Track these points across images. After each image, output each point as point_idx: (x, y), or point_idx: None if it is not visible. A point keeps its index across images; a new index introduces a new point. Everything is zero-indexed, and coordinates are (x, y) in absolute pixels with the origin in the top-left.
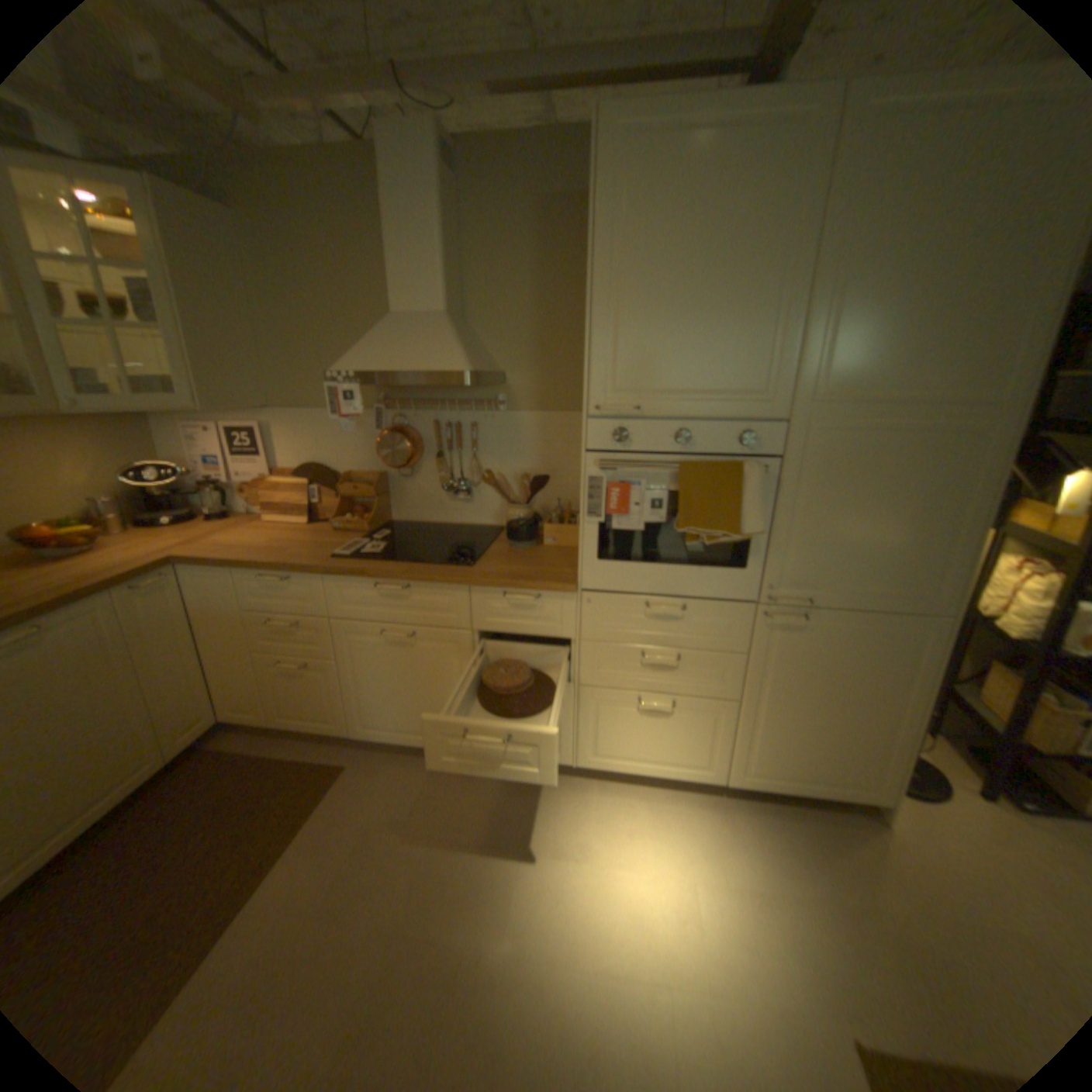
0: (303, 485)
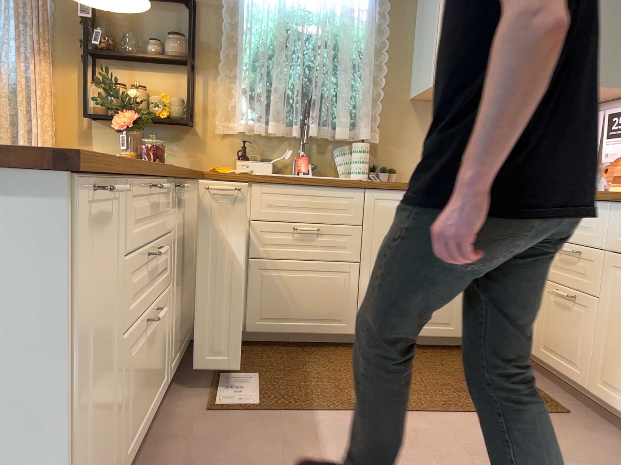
0: None
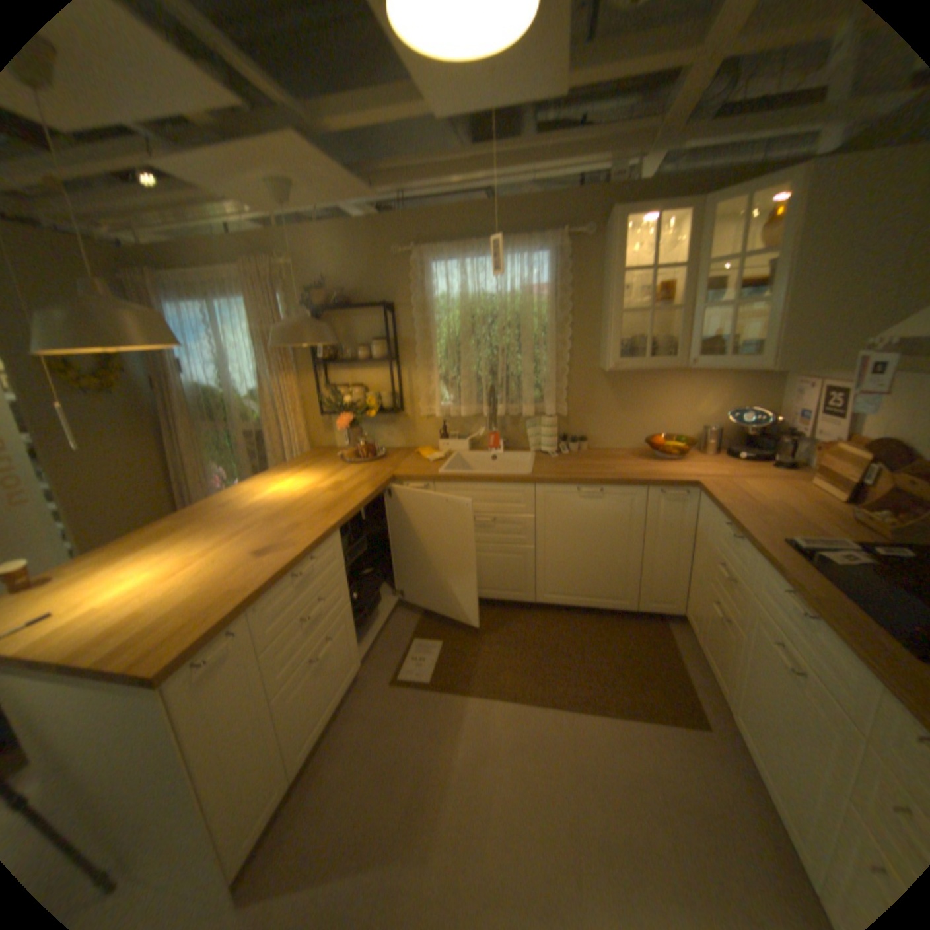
0: (865, 460)
